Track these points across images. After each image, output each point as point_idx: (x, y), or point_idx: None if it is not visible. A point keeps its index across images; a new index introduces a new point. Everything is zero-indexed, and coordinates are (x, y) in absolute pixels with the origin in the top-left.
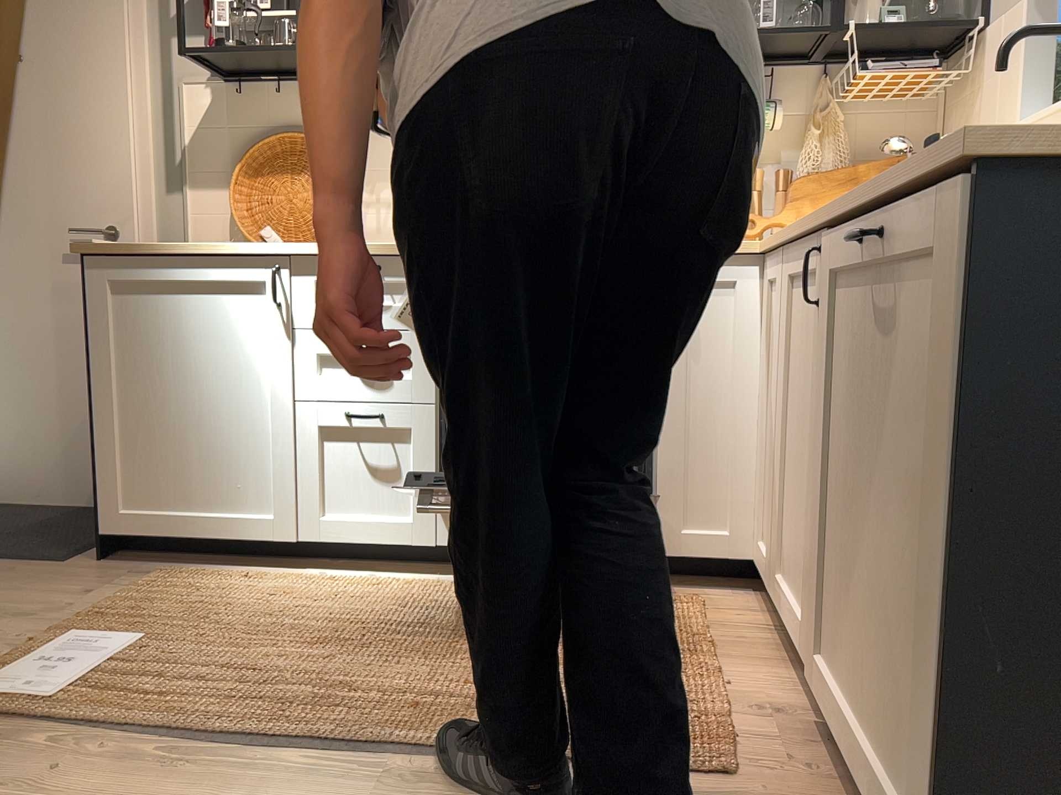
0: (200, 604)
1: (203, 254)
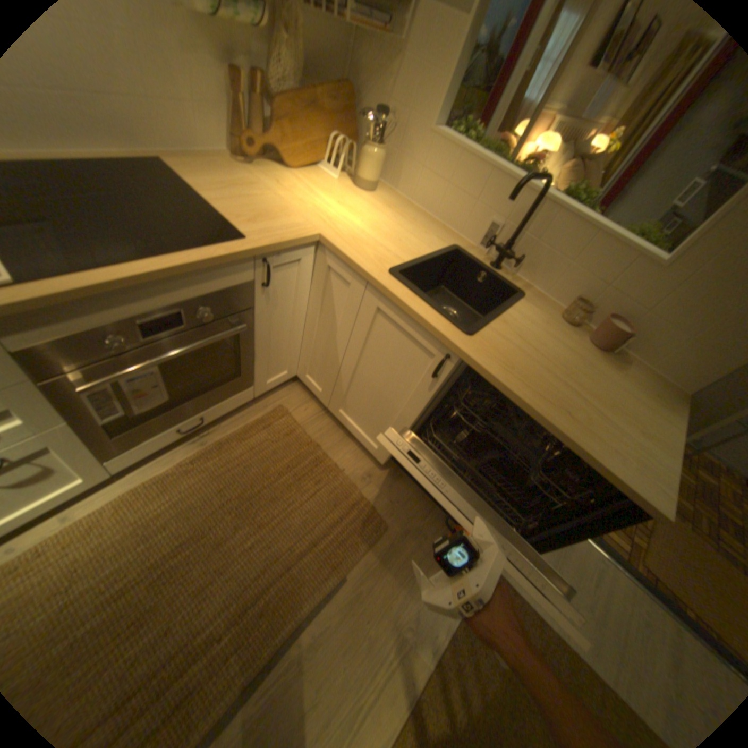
0: None
1: None
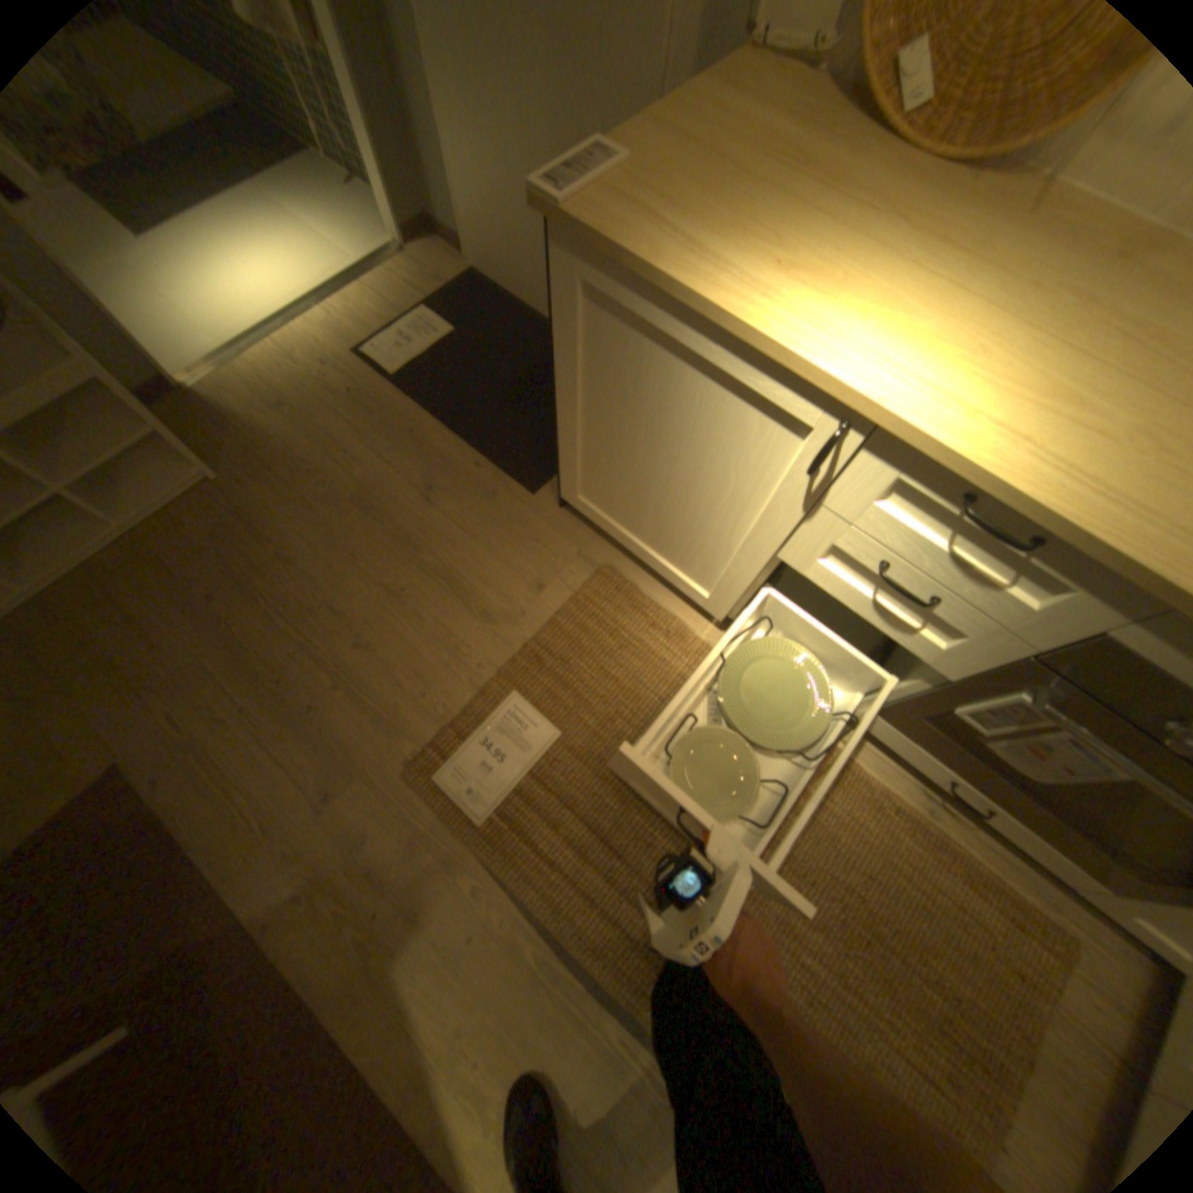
0: (618, 676)
1: (735, 329)
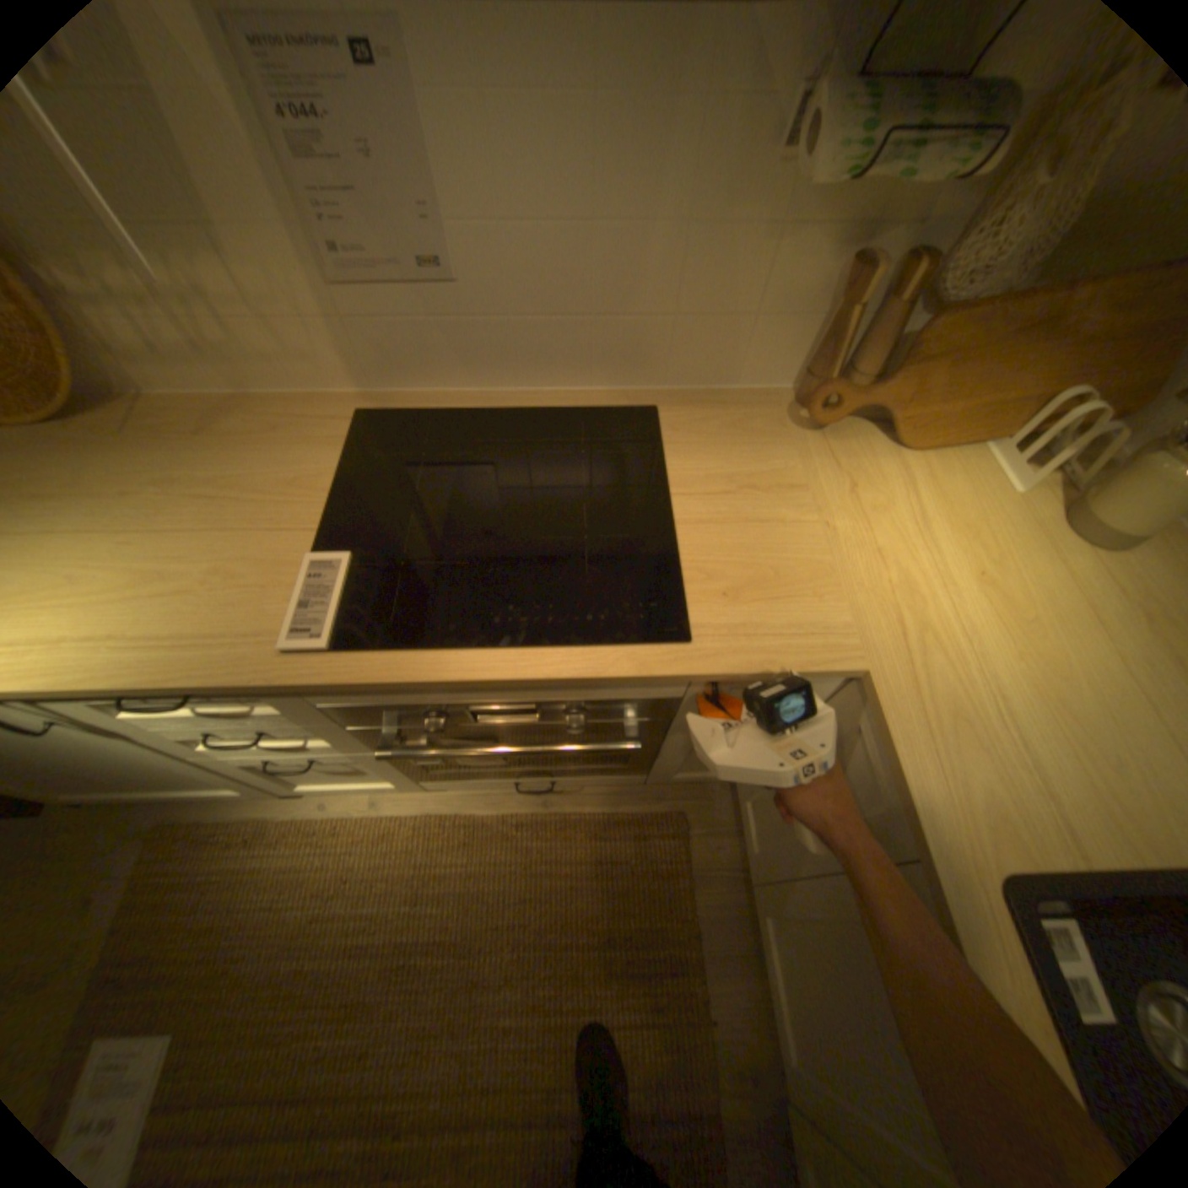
0: (209, 926)
1: None
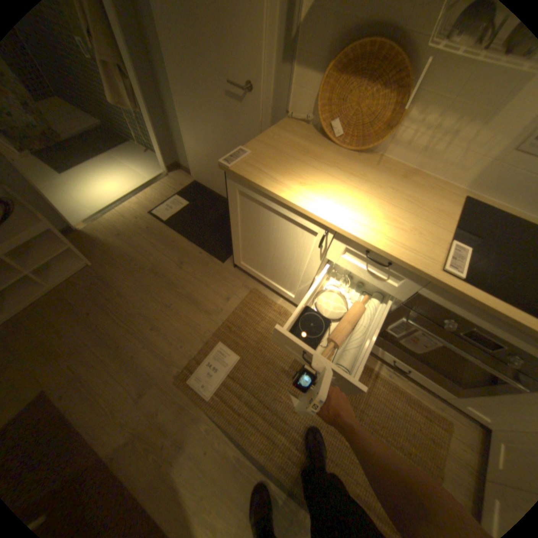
0: (261, 332)
1: (287, 204)
